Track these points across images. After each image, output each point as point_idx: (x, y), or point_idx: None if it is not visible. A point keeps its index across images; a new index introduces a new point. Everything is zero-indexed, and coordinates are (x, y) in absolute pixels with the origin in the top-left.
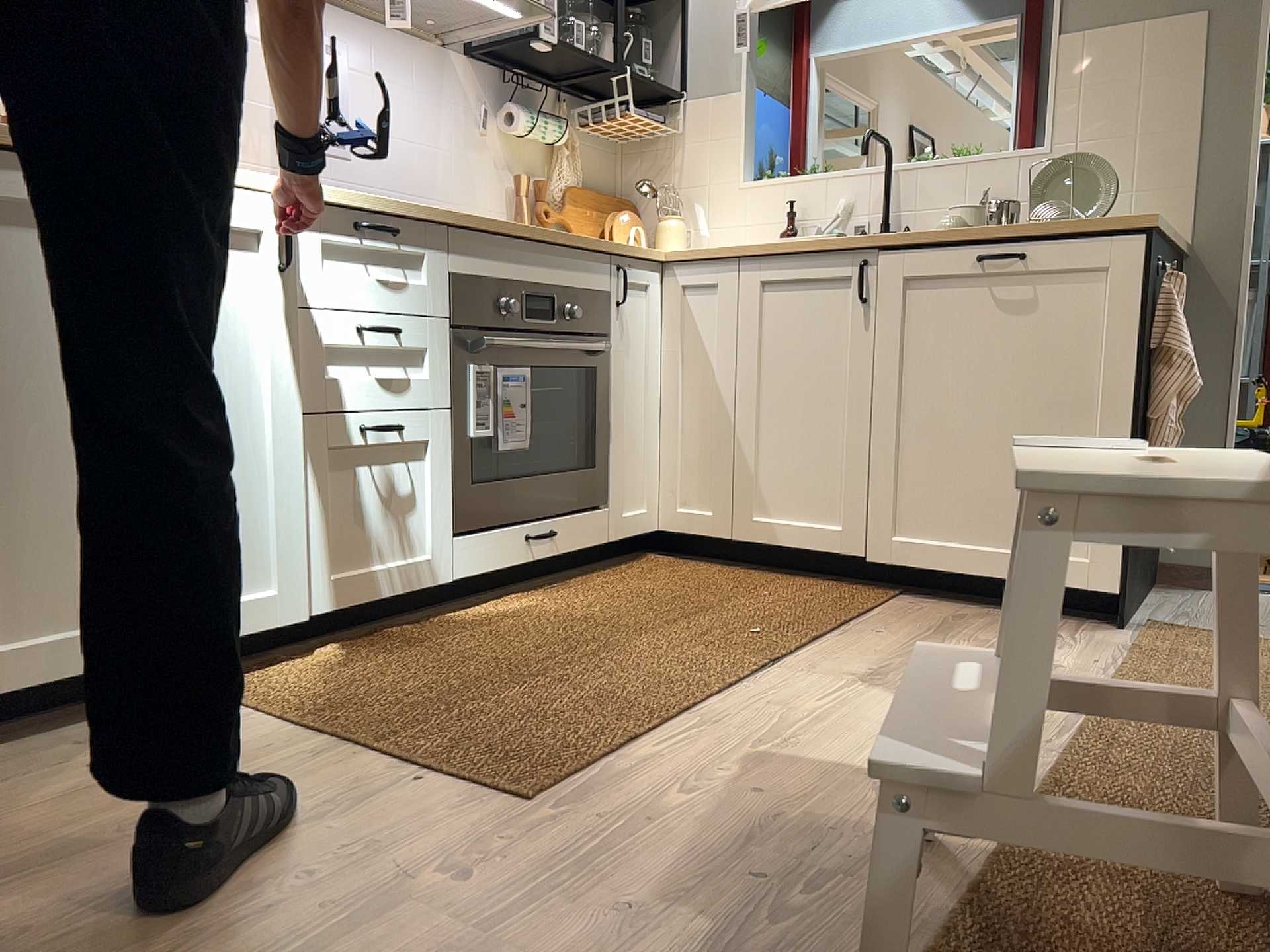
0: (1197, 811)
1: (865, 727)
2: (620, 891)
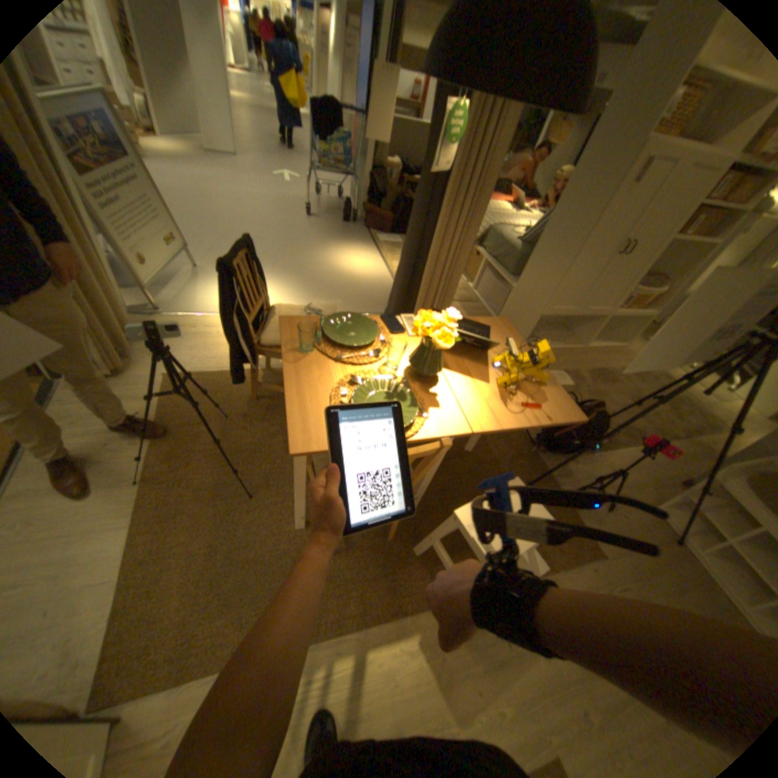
0: (377, 577)
1: (400, 719)
2: (544, 676)
